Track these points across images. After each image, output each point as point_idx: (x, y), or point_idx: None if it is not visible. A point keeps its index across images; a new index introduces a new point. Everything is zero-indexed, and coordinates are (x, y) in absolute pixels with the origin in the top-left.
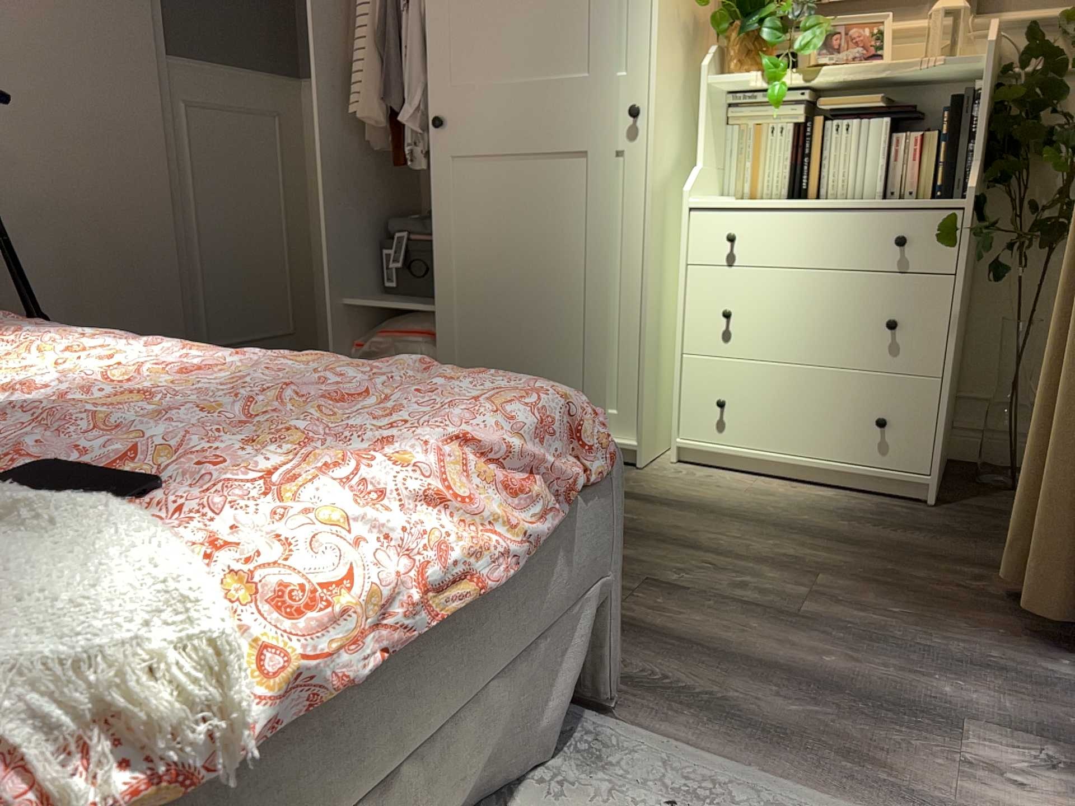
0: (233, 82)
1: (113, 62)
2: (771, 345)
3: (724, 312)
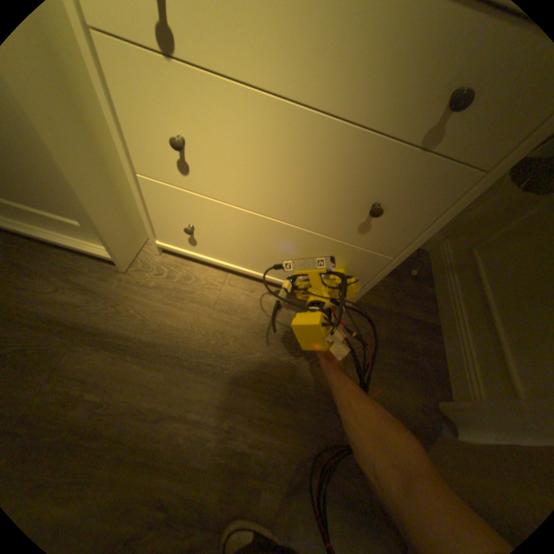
0: None
1: None
2: (236, 188)
3: (172, 140)
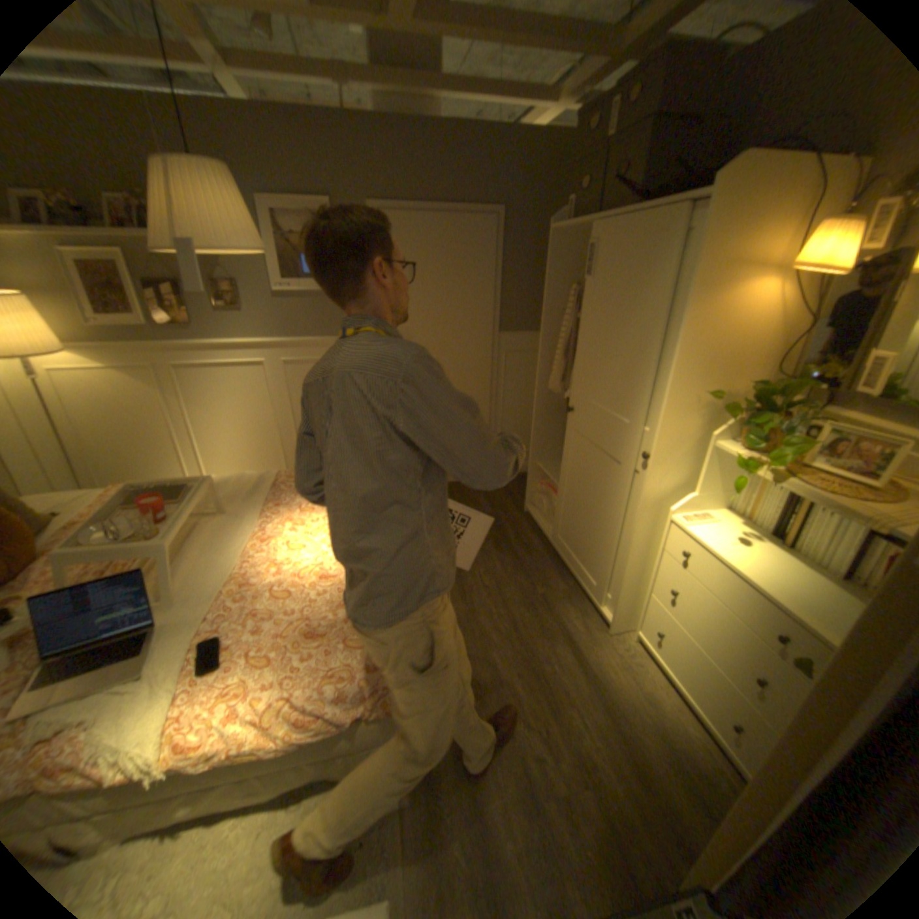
0: (532, 337)
1: (470, 340)
2: (694, 628)
3: (673, 591)
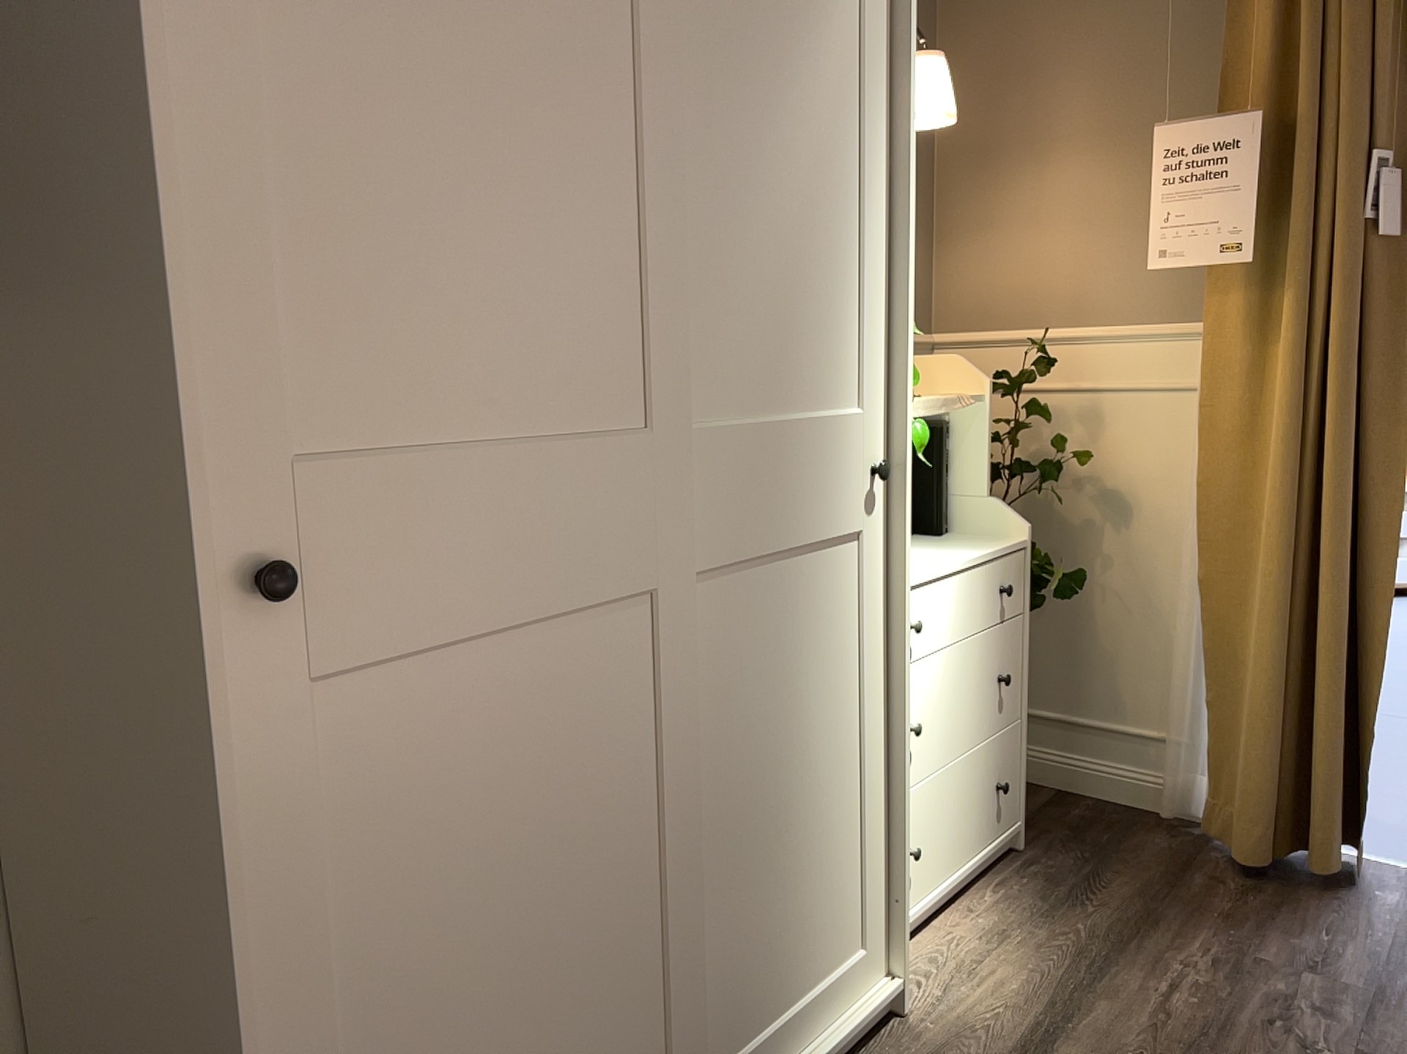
0: None
1: None
2: (939, 748)
3: (920, 729)
